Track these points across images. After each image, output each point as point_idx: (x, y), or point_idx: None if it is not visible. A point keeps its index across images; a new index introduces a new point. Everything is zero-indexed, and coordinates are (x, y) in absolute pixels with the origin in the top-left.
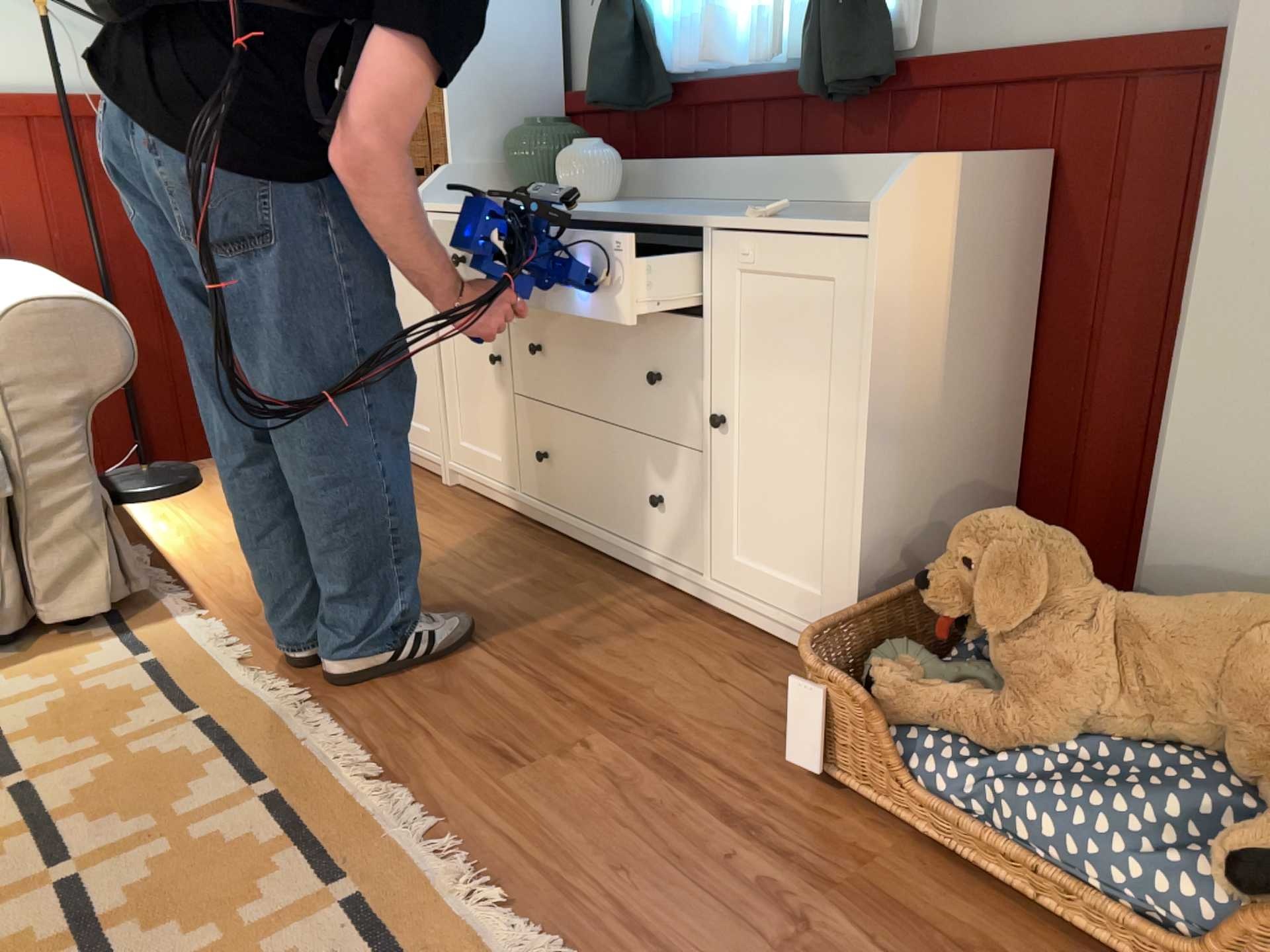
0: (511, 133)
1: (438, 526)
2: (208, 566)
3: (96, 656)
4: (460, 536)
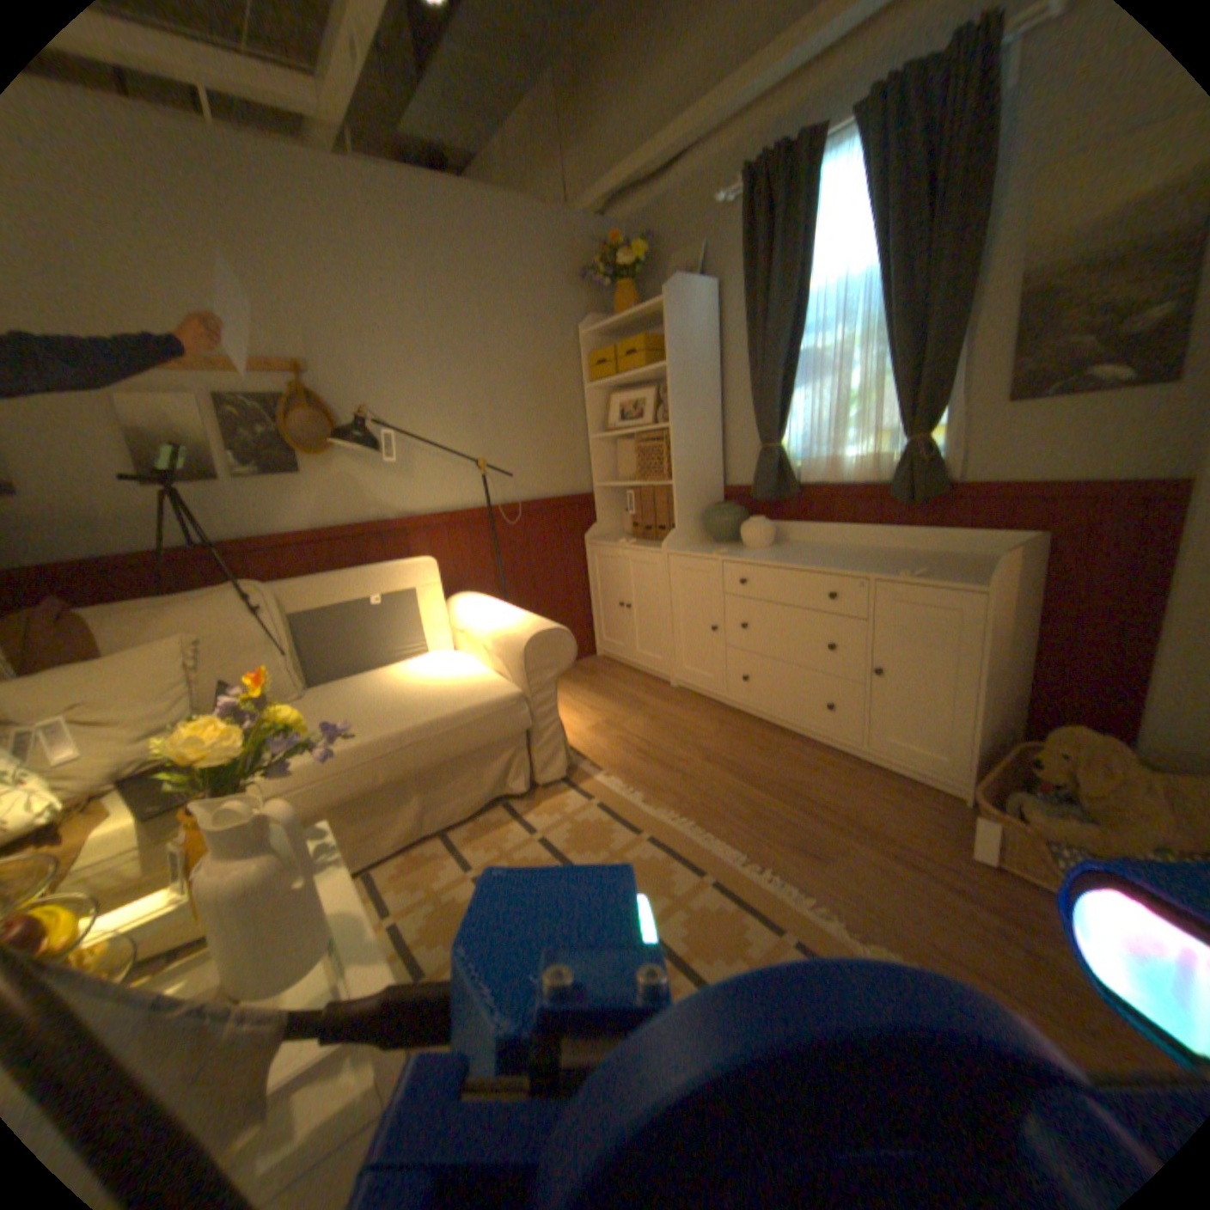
0: (708, 510)
1: (685, 712)
2: (584, 743)
3: (568, 802)
4: (701, 719)
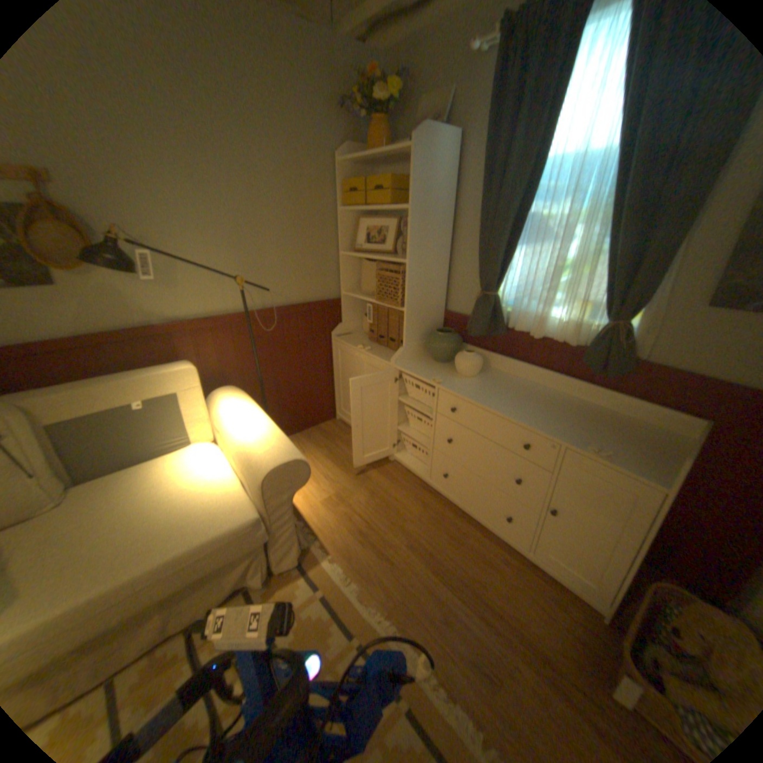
0: (431, 336)
1: (398, 490)
2: (318, 519)
3: (298, 592)
4: (409, 499)
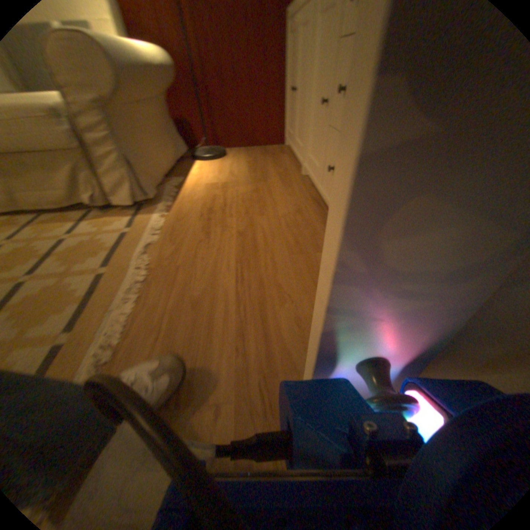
0: None
1: (284, 195)
2: (191, 192)
3: (116, 224)
4: (288, 203)
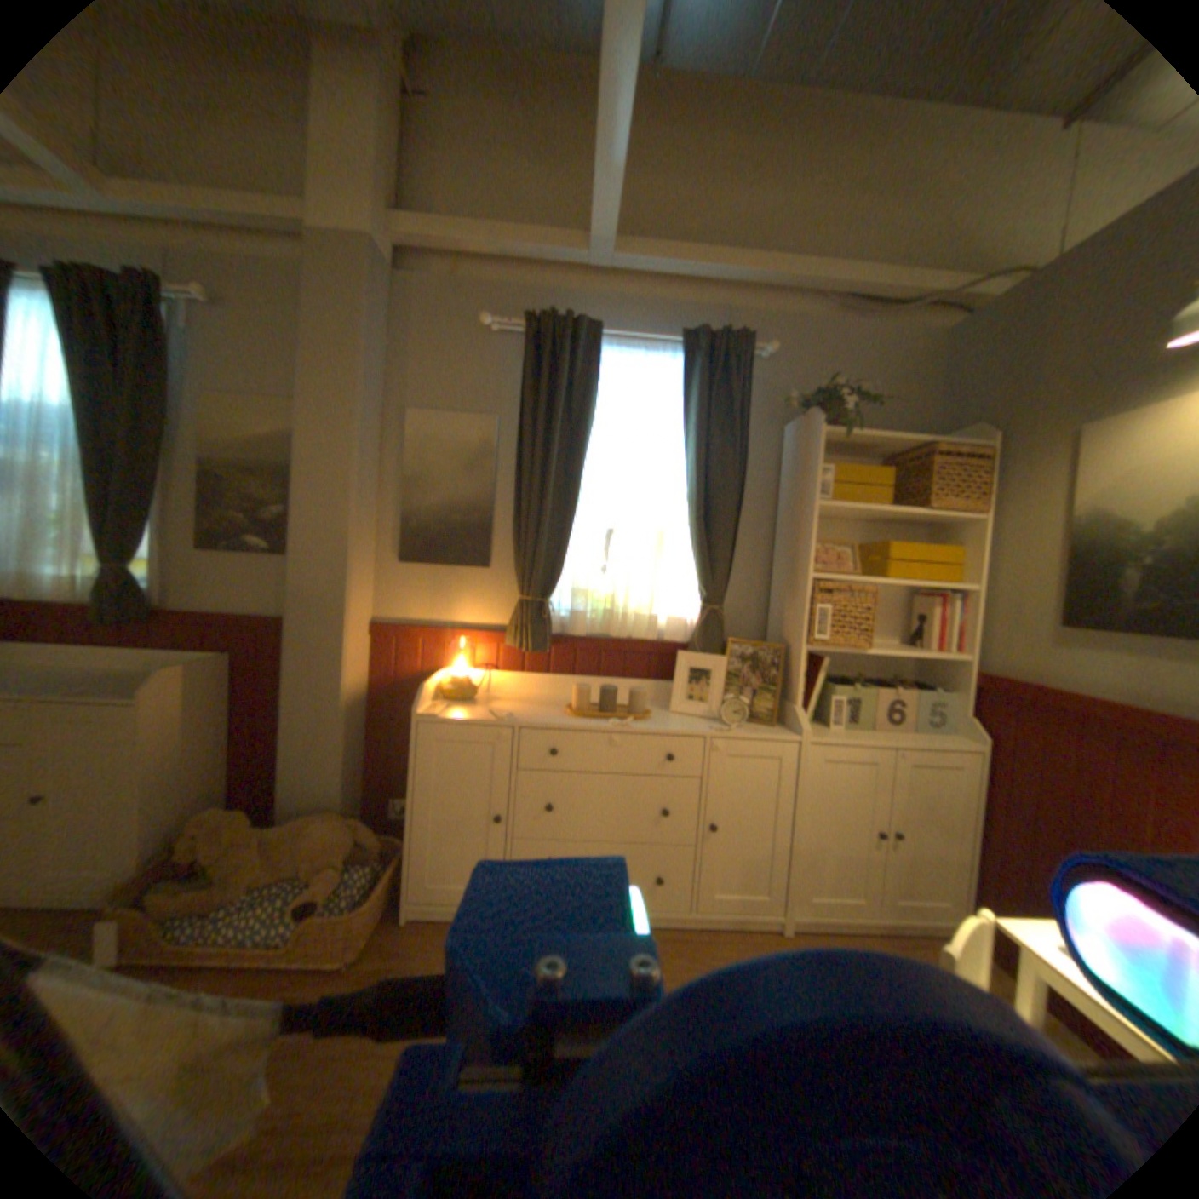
0: None
1: None
2: None
3: None
4: None
